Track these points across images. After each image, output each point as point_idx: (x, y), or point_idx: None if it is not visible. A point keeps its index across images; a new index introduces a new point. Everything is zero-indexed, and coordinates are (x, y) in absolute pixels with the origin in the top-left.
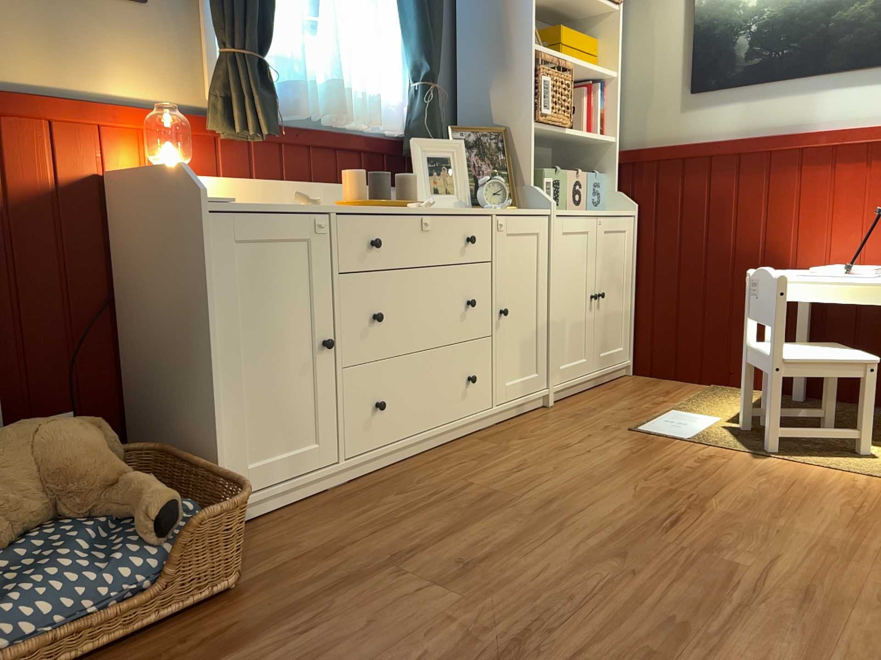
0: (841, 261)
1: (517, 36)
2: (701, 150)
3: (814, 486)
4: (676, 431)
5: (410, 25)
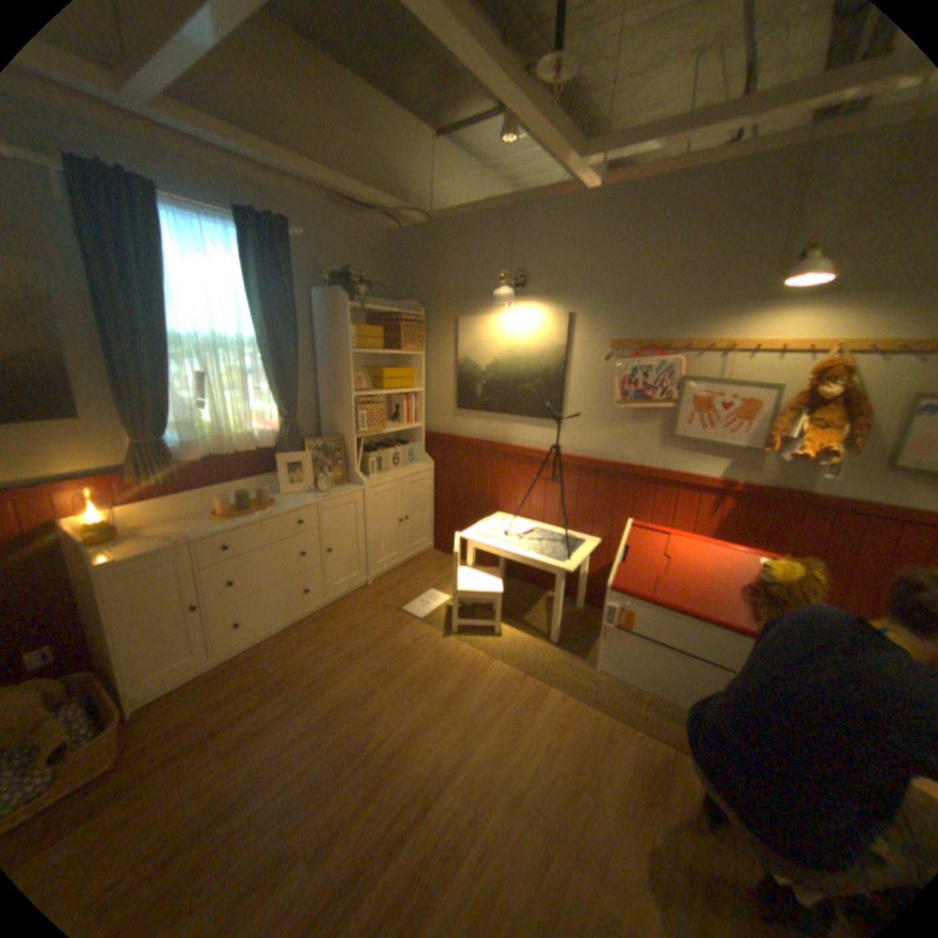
0: (521, 514)
1: (344, 389)
2: (461, 442)
3: (454, 665)
4: (418, 612)
5: (273, 390)
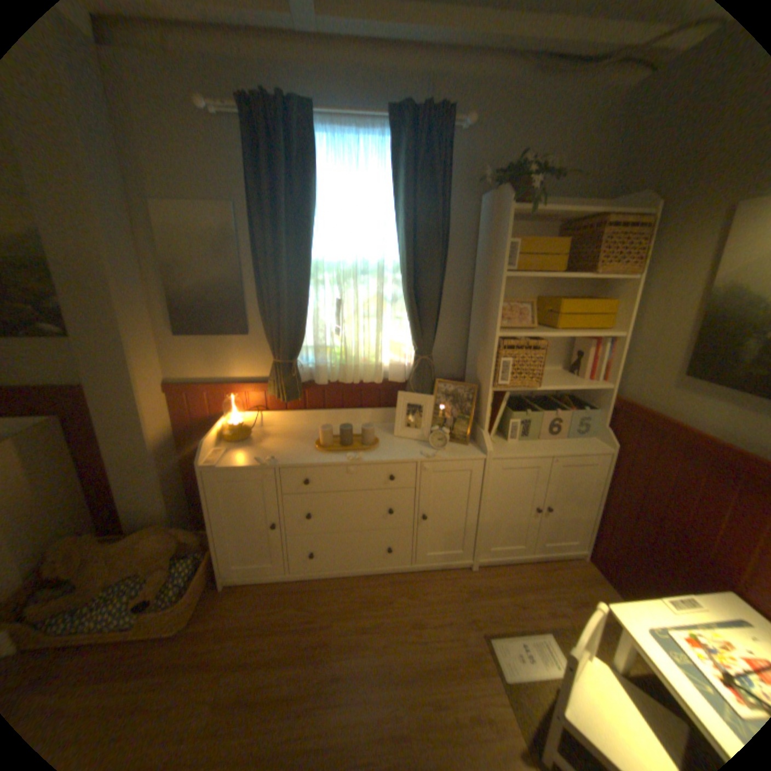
0: None
1: (491, 324)
2: (681, 432)
3: None
4: (512, 668)
5: (408, 320)
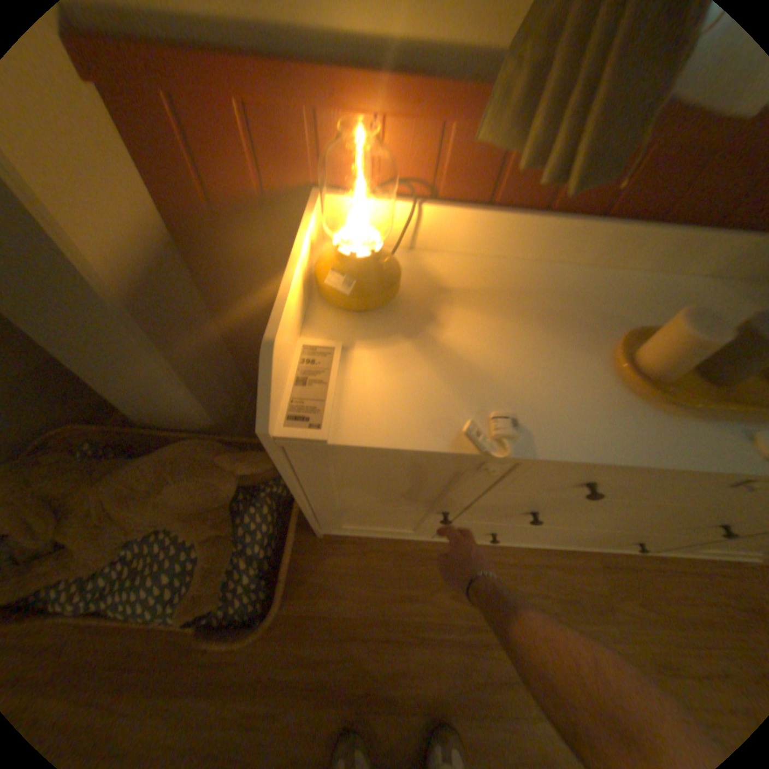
0: None
1: None
2: None
3: None
4: None
5: None
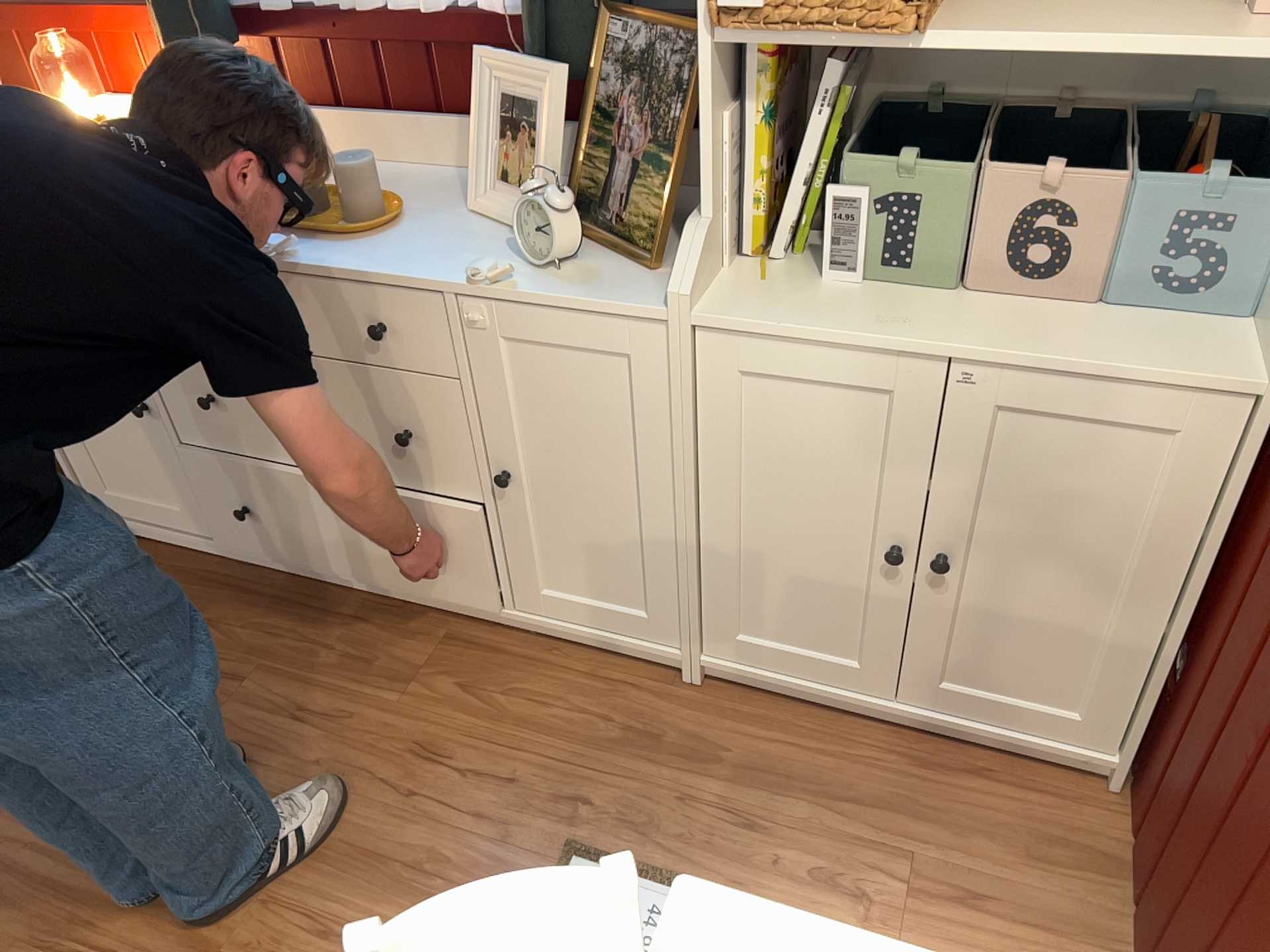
0: None
1: None
2: None
3: None
4: None
5: None
